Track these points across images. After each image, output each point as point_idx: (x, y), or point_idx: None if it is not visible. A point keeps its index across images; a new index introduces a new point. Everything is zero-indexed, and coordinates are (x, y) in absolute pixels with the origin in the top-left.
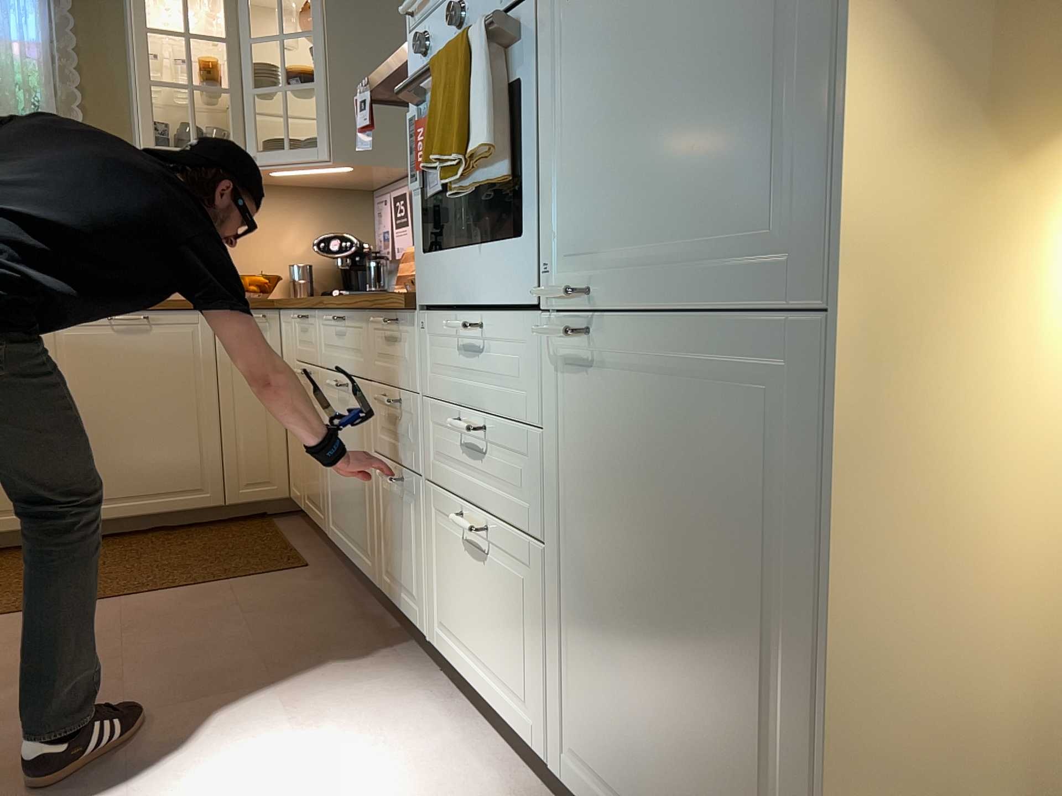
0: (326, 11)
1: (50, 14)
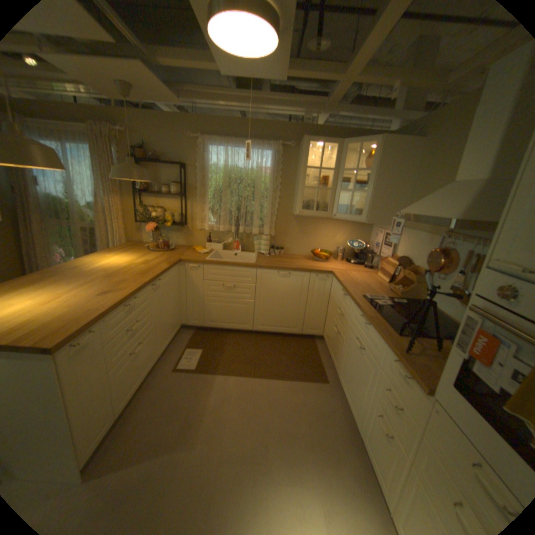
0: (379, 160)
1: (275, 157)
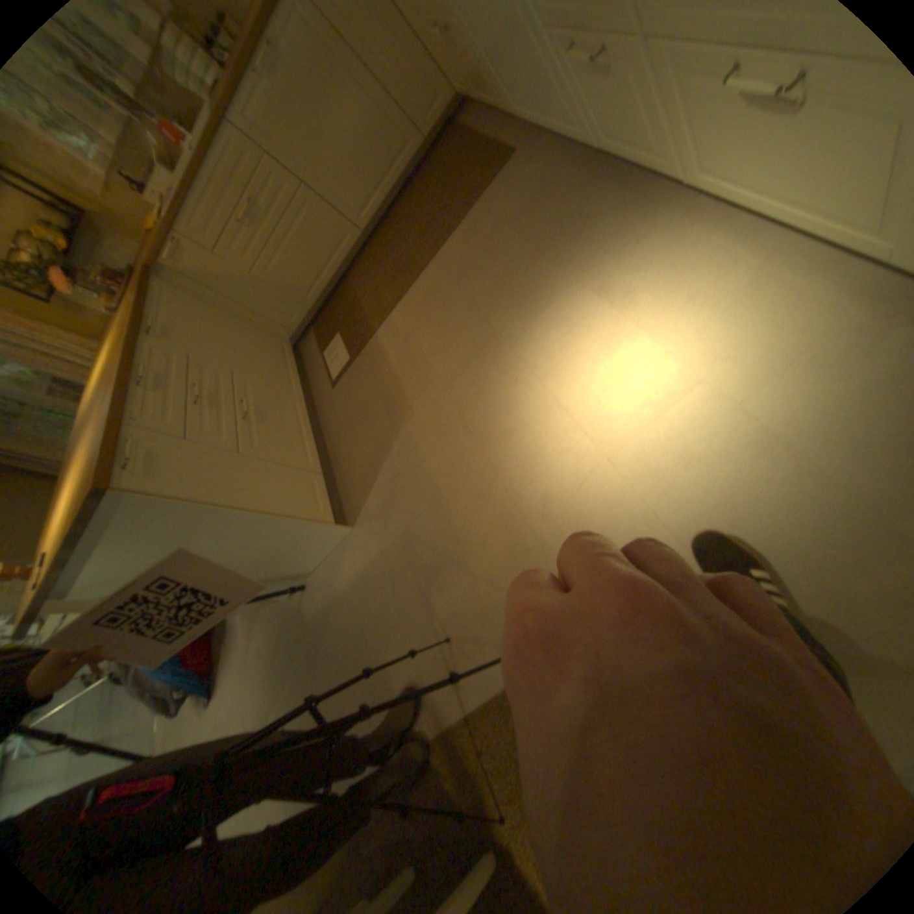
0: None
1: None
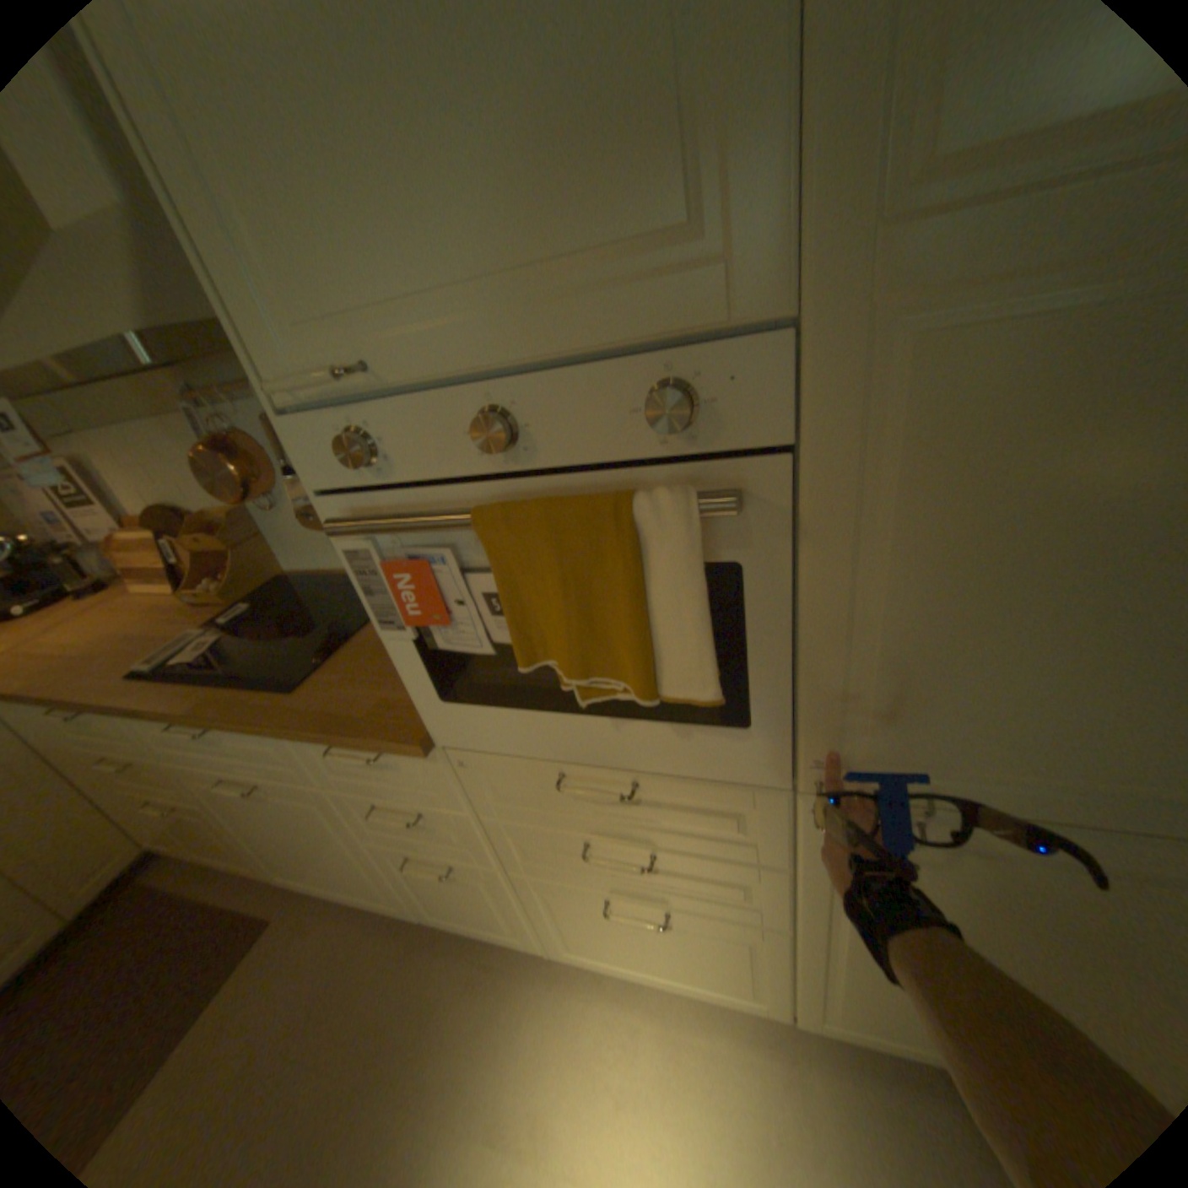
0: None
1: None
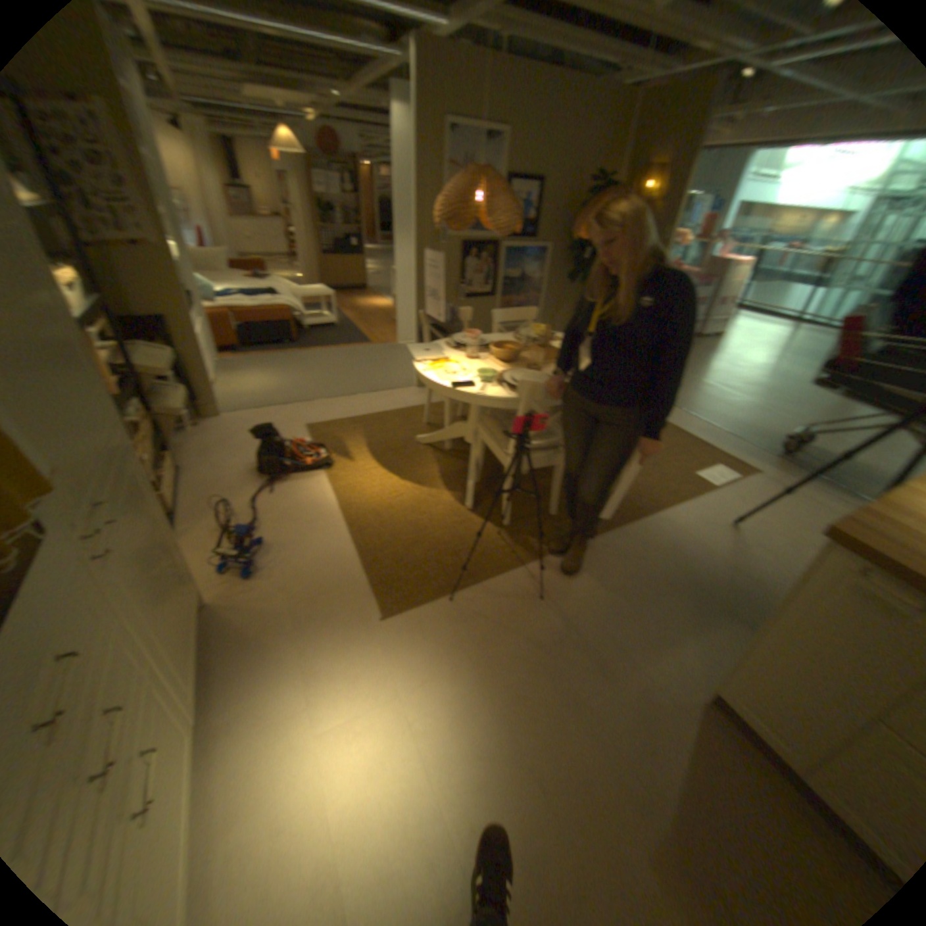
0: None
1: None
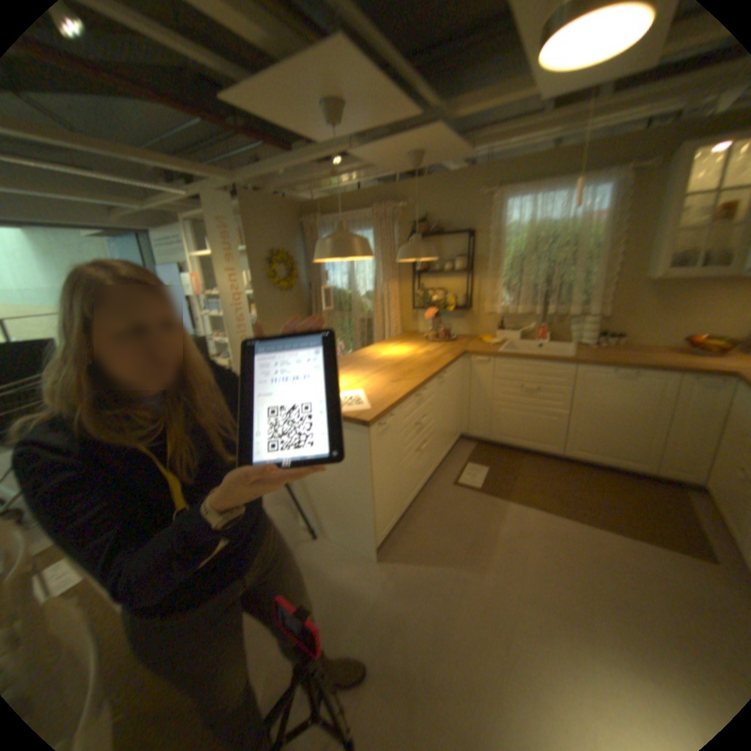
0: None
1: (618, 189)
